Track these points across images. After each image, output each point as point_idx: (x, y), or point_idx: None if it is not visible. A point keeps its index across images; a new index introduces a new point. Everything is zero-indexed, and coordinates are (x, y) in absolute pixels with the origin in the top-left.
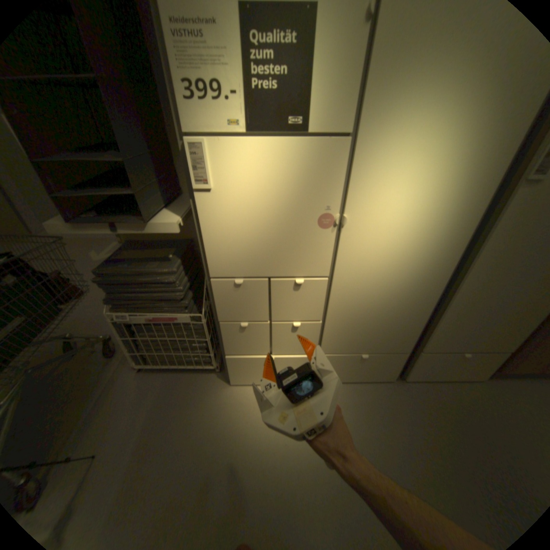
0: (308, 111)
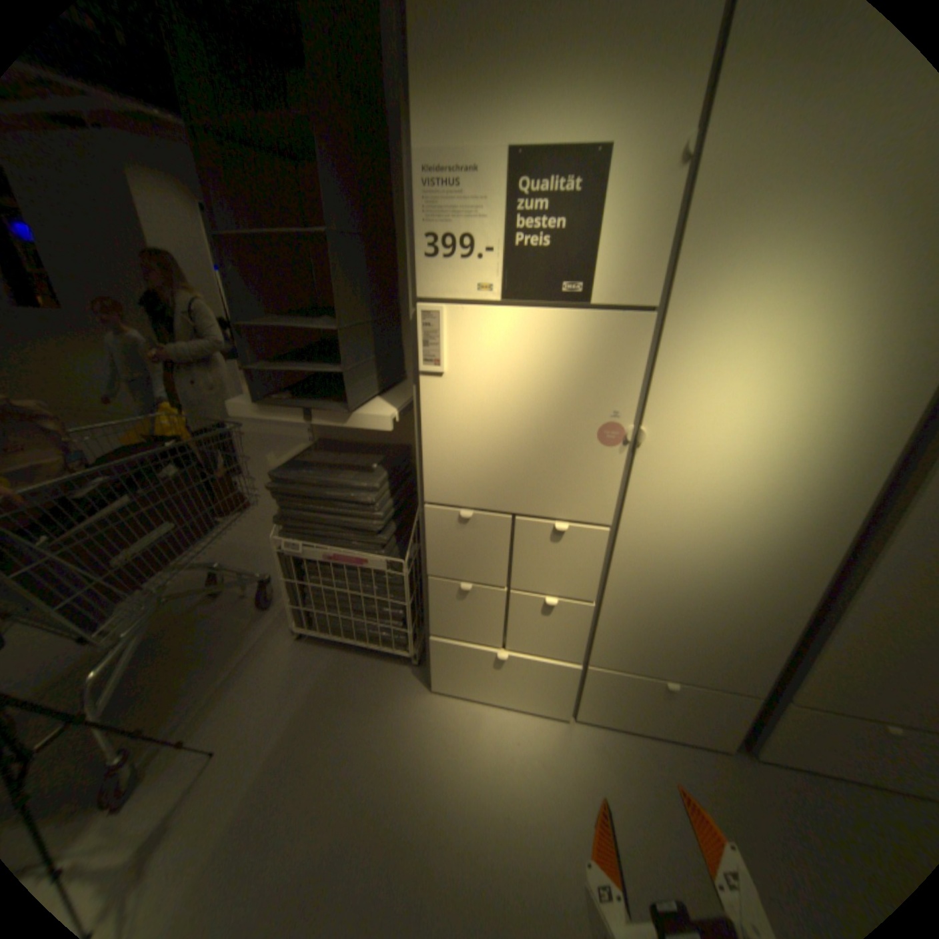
0: (592, 275)
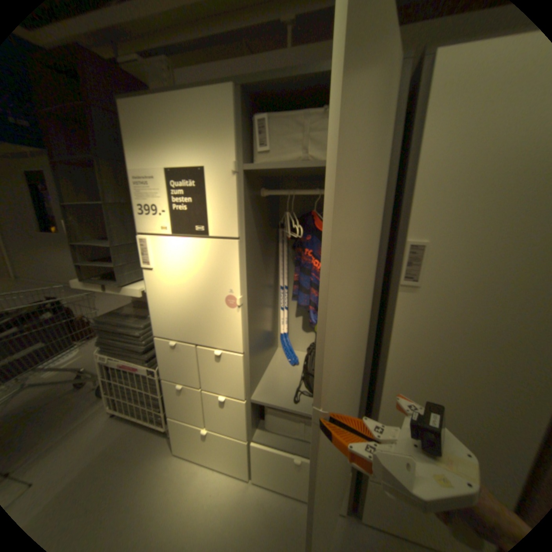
0: (206, 222)
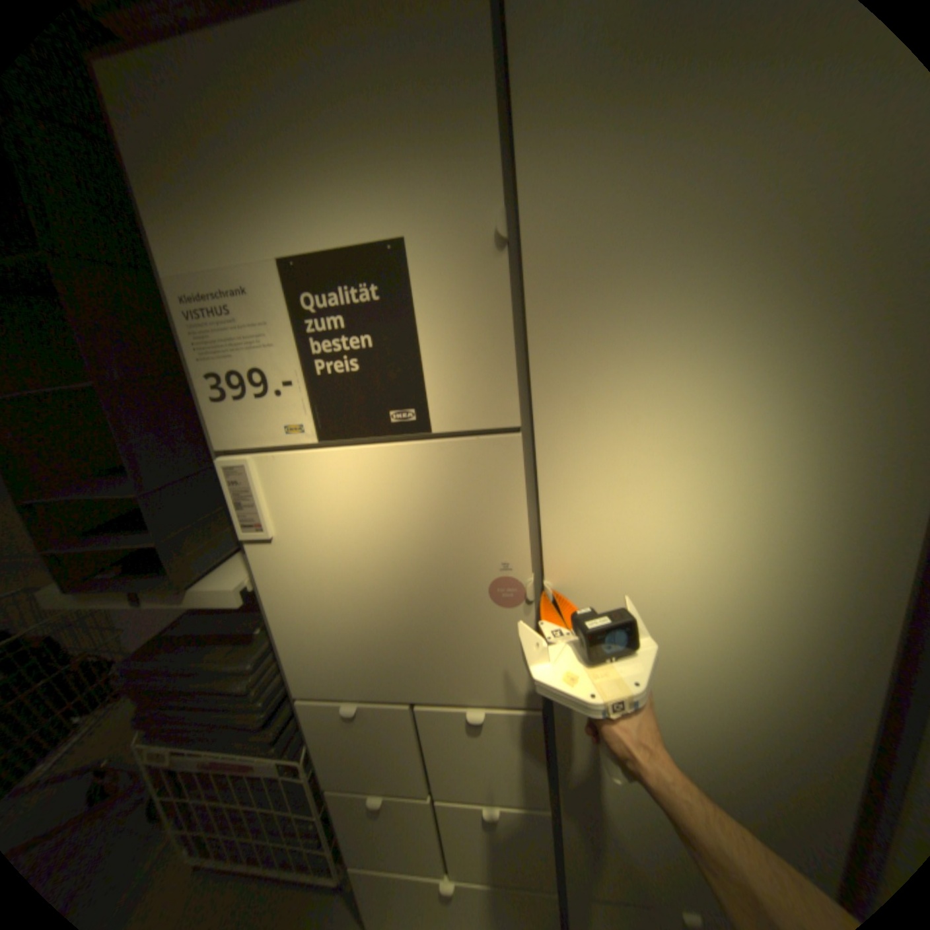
0: (423, 397)
